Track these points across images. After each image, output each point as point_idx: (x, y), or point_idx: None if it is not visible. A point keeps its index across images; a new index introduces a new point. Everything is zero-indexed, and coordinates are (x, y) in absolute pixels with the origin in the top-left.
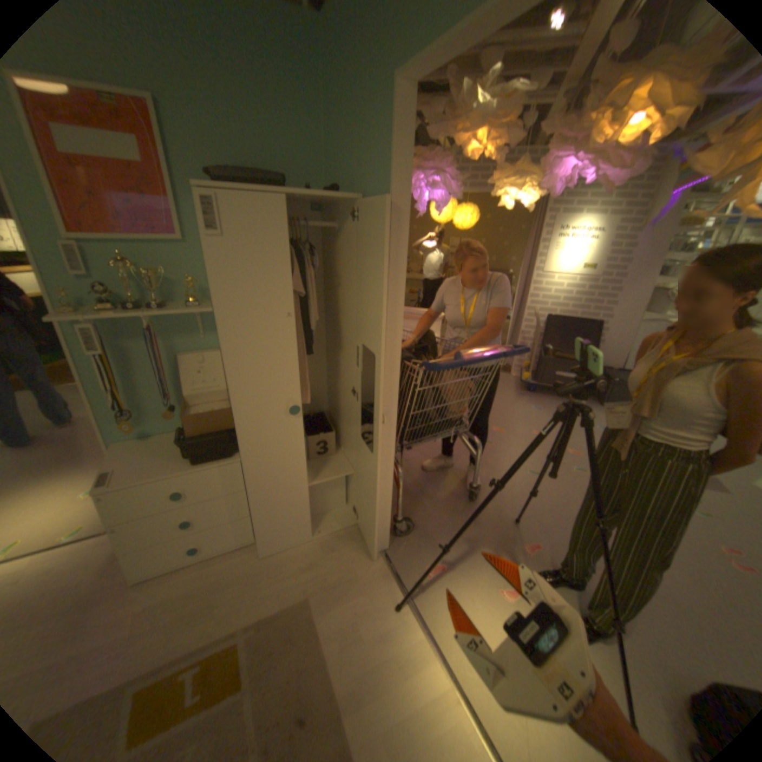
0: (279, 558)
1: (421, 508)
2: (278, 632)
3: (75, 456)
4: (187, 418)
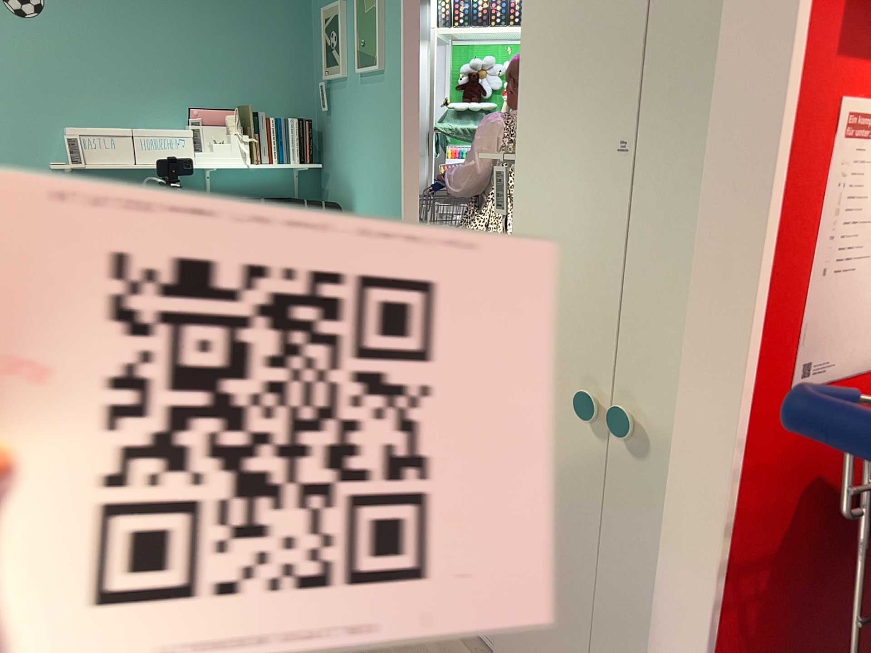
0: None
1: None
2: None
3: None
4: None
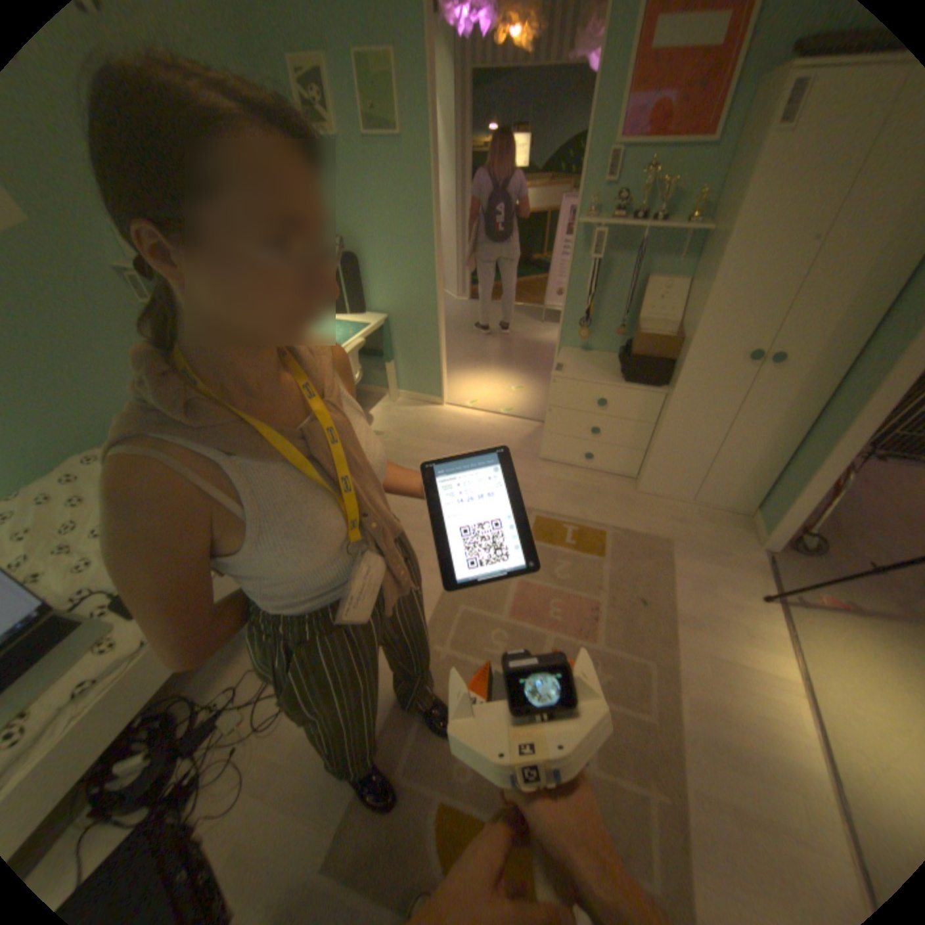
0: (654, 499)
1: (847, 544)
2: (640, 544)
3: (509, 359)
4: (641, 335)
